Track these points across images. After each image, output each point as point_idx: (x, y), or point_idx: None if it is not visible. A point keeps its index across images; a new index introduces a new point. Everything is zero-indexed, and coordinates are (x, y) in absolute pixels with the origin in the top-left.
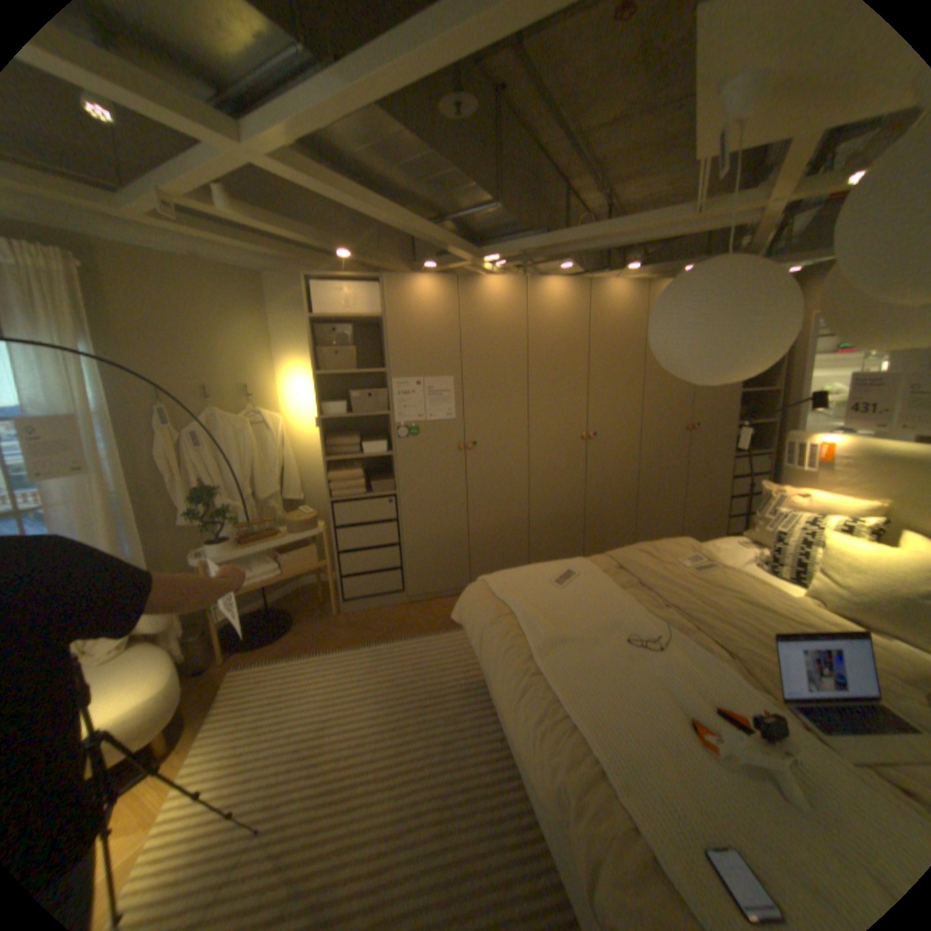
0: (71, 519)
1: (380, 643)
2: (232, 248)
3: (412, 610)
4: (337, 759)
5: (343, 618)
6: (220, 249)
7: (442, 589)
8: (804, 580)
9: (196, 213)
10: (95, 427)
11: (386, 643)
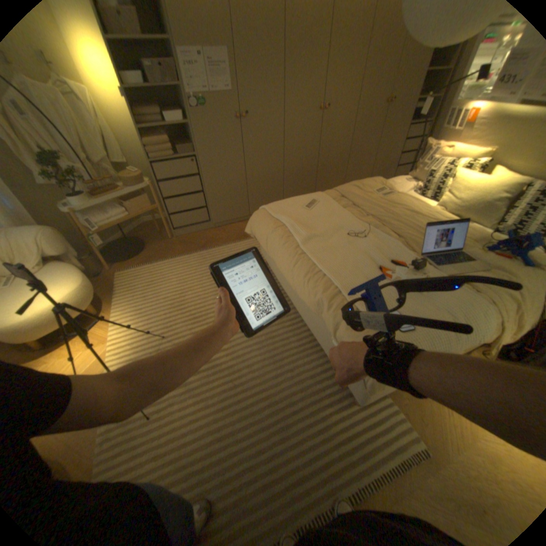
0: None
1: (201, 250)
2: None
3: (216, 231)
4: (194, 305)
5: (175, 239)
6: None
7: (232, 218)
8: (436, 197)
9: None
10: None
11: (205, 249)
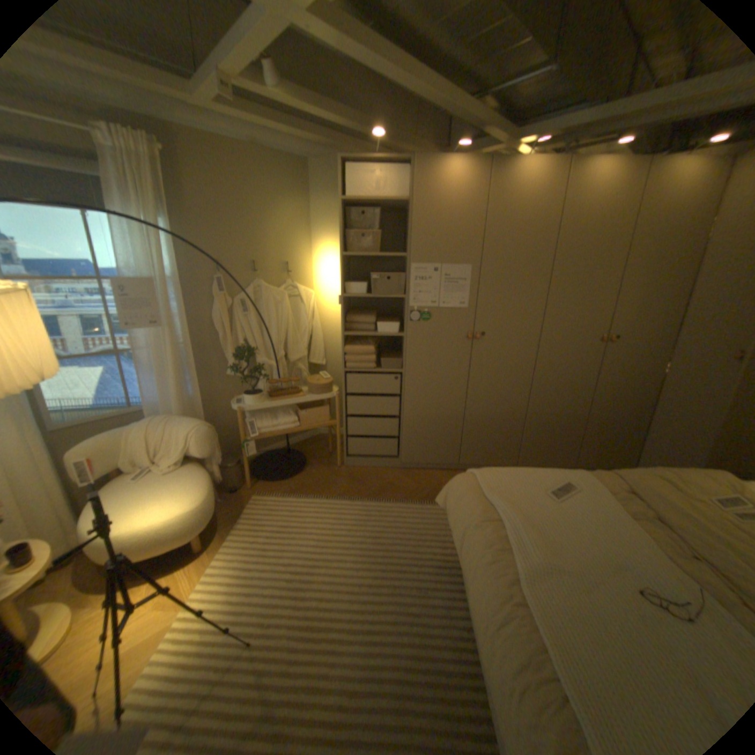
0: (150, 361)
1: (372, 499)
2: (284, 134)
3: (403, 475)
4: (321, 599)
5: (346, 469)
6: (274, 135)
7: (432, 462)
8: None
9: (251, 94)
10: (168, 290)
11: (377, 501)
